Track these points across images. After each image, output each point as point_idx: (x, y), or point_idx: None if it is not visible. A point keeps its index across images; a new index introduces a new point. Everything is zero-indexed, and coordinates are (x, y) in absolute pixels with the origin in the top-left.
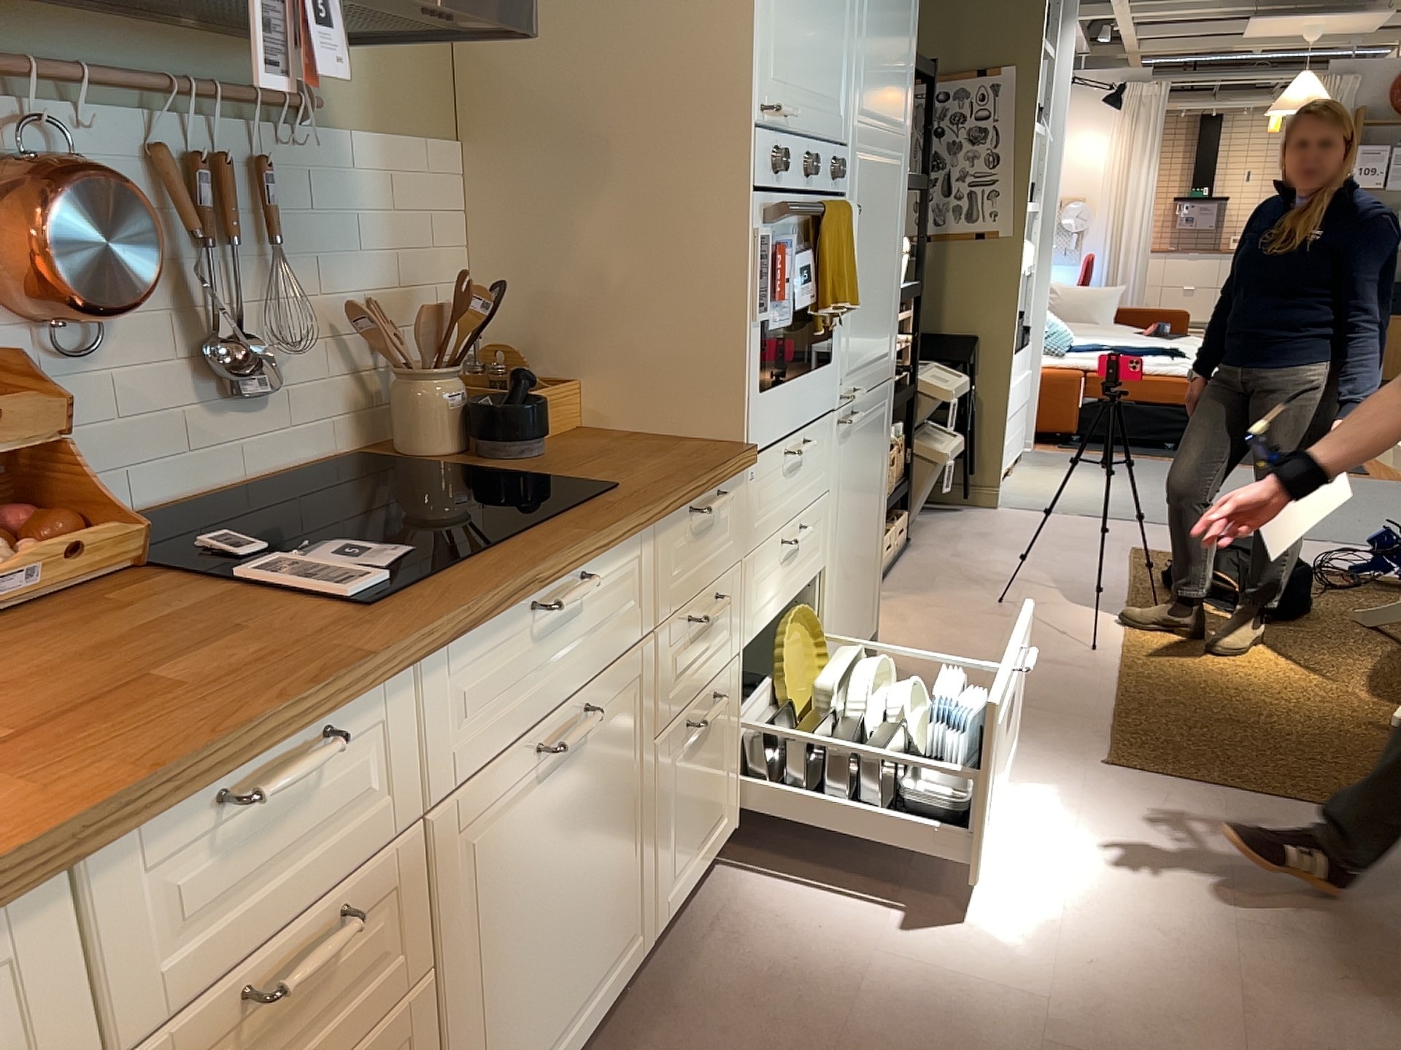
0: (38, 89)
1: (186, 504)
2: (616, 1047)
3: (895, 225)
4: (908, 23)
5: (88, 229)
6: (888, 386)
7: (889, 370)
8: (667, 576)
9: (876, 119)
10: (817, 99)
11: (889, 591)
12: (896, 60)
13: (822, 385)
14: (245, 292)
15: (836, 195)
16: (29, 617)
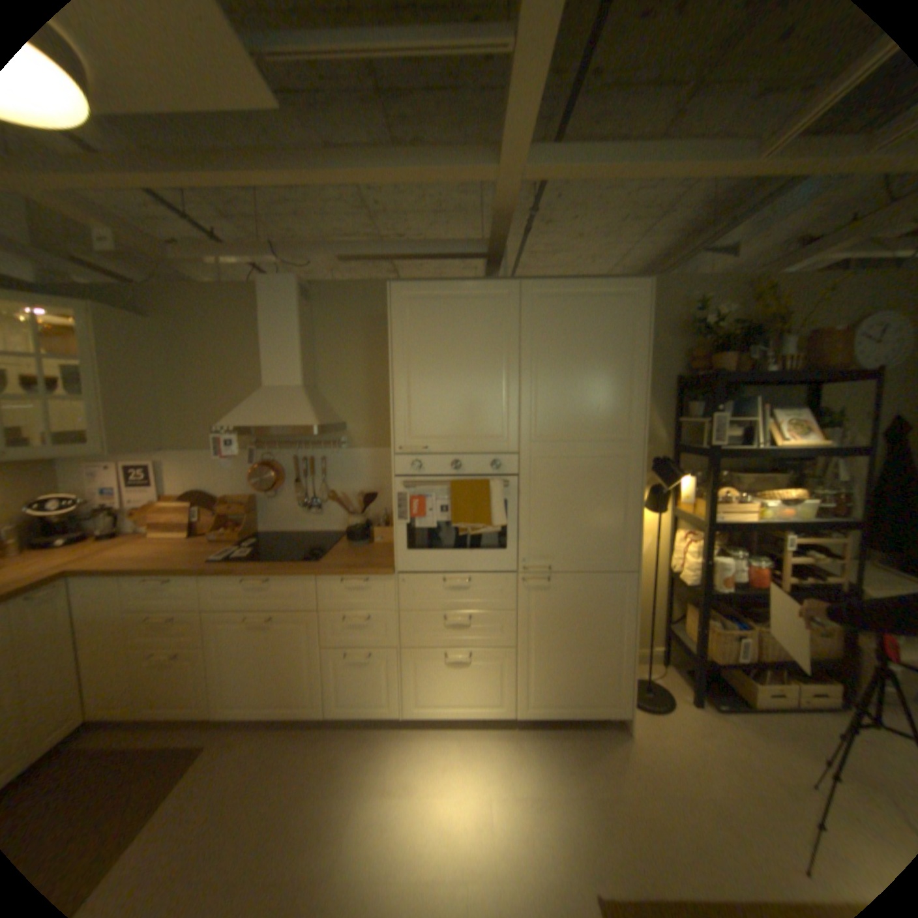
0: (273, 446)
1: (296, 532)
2: (295, 736)
3: (618, 487)
4: (622, 381)
5: (257, 475)
6: (625, 576)
7: (626, 566)
8: (327, 596)
9: (564, 436)
10: (468, 436)
11: (740, 722)
12: (599, 403)
13: (490, 557)
14: (318, 487)
15: (500, 474)
16: (212, 543)
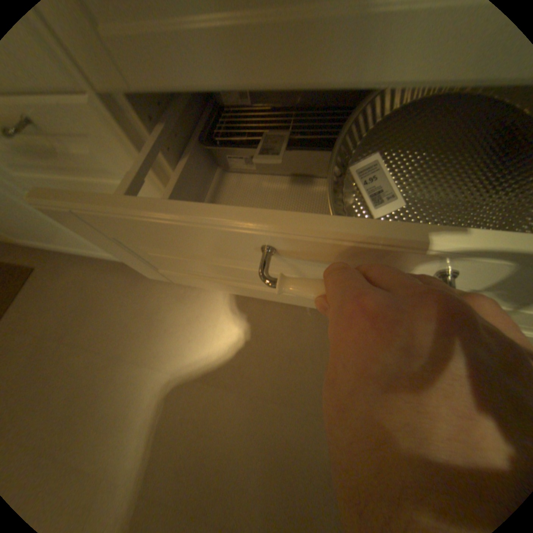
0: None
1: None
2: (118, 271)
3: None
4: None
5: None
6: None
7: None
8: None
9: None
10: None
11: None
12: None
13: None
14: None
15: None
16: None
